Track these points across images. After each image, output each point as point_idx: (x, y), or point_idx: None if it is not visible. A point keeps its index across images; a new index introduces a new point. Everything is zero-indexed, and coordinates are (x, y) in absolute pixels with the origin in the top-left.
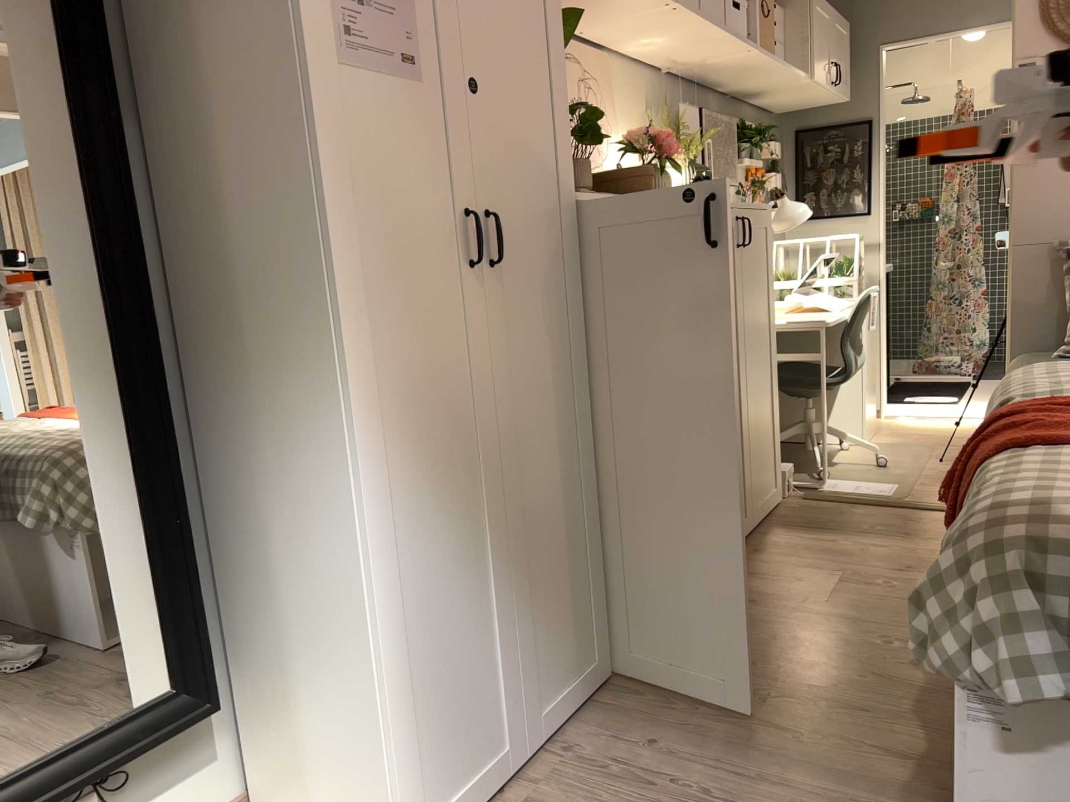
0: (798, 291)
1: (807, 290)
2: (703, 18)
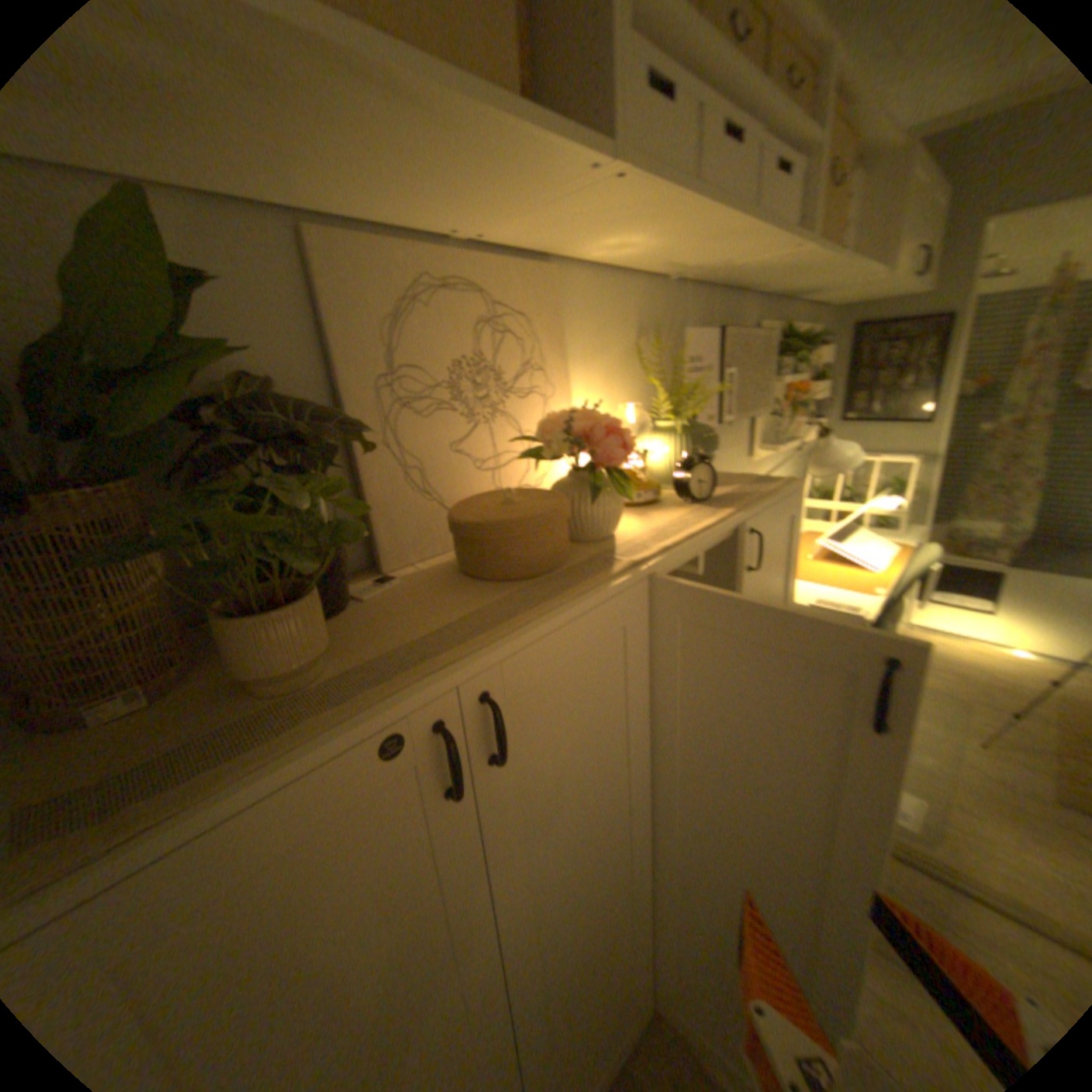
0: (836, 537)
1: (848, 529)
2: (710, 194)
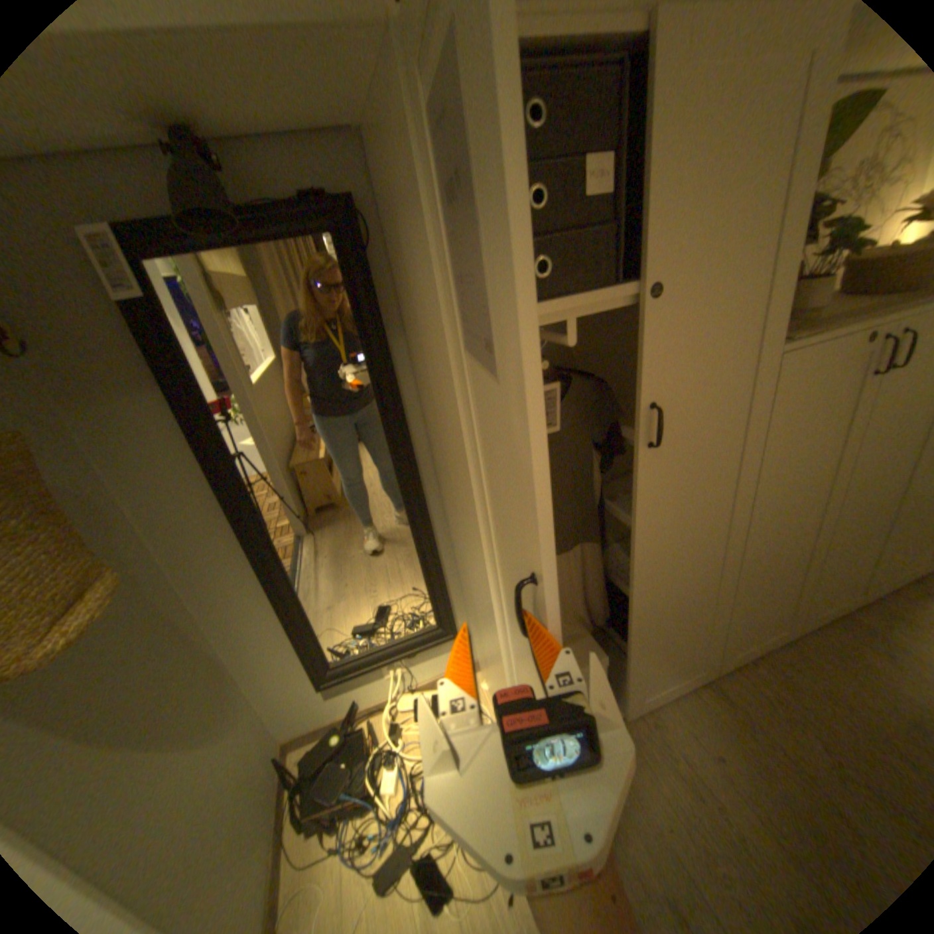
0: None
1: None
2: None
